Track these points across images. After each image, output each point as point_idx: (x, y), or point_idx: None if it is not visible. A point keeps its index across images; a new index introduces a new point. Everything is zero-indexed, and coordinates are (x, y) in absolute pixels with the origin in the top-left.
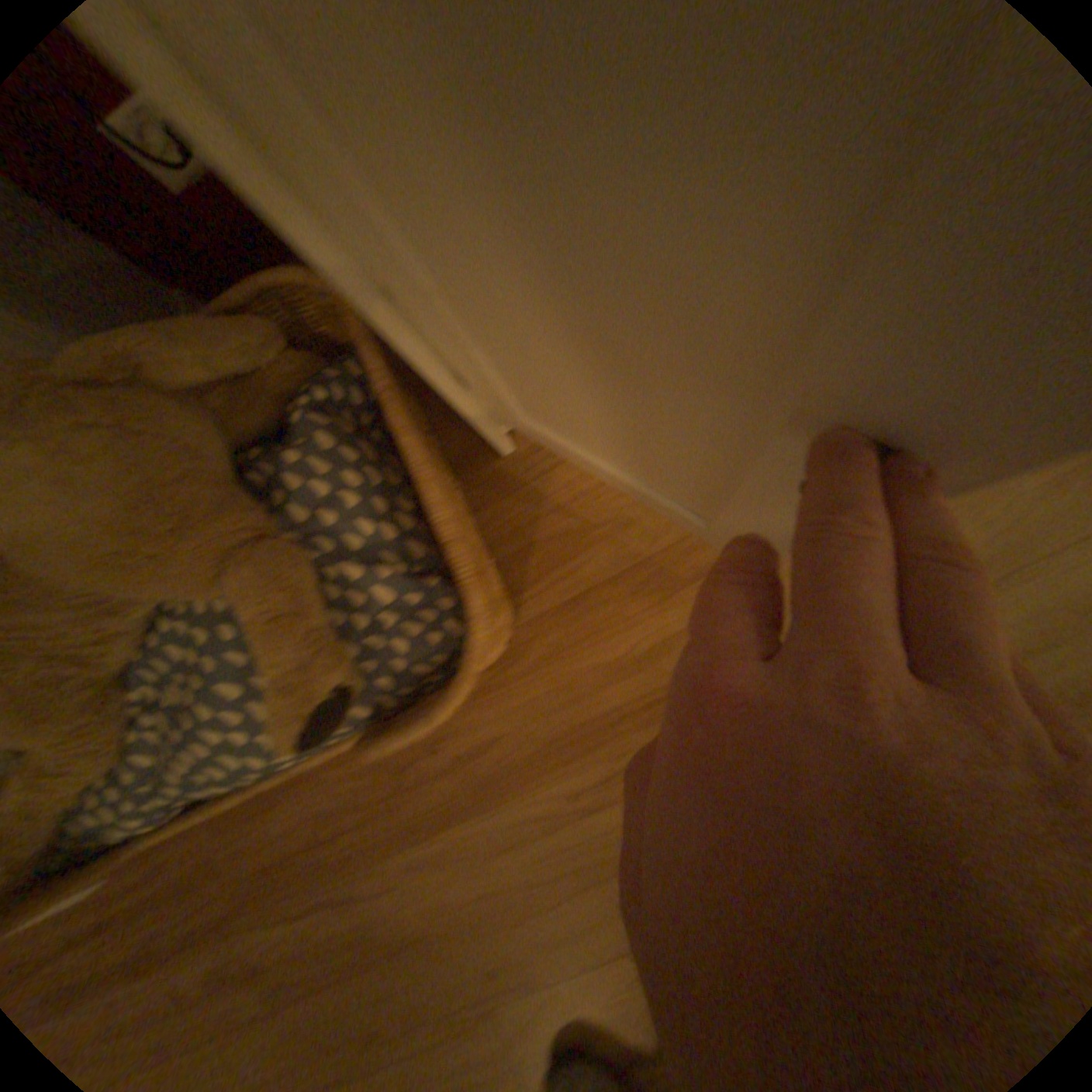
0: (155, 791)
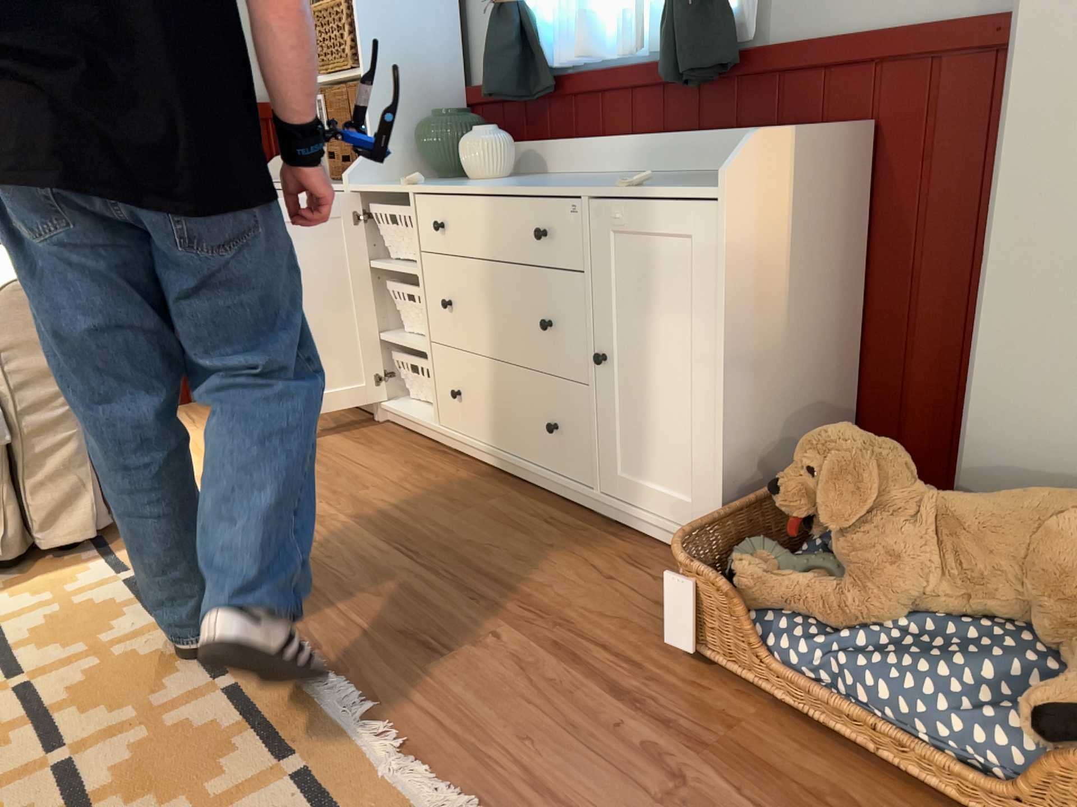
0: (830, 659)
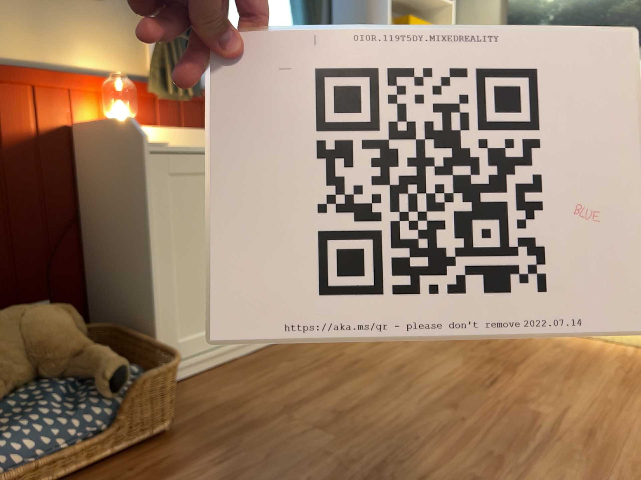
0: None
